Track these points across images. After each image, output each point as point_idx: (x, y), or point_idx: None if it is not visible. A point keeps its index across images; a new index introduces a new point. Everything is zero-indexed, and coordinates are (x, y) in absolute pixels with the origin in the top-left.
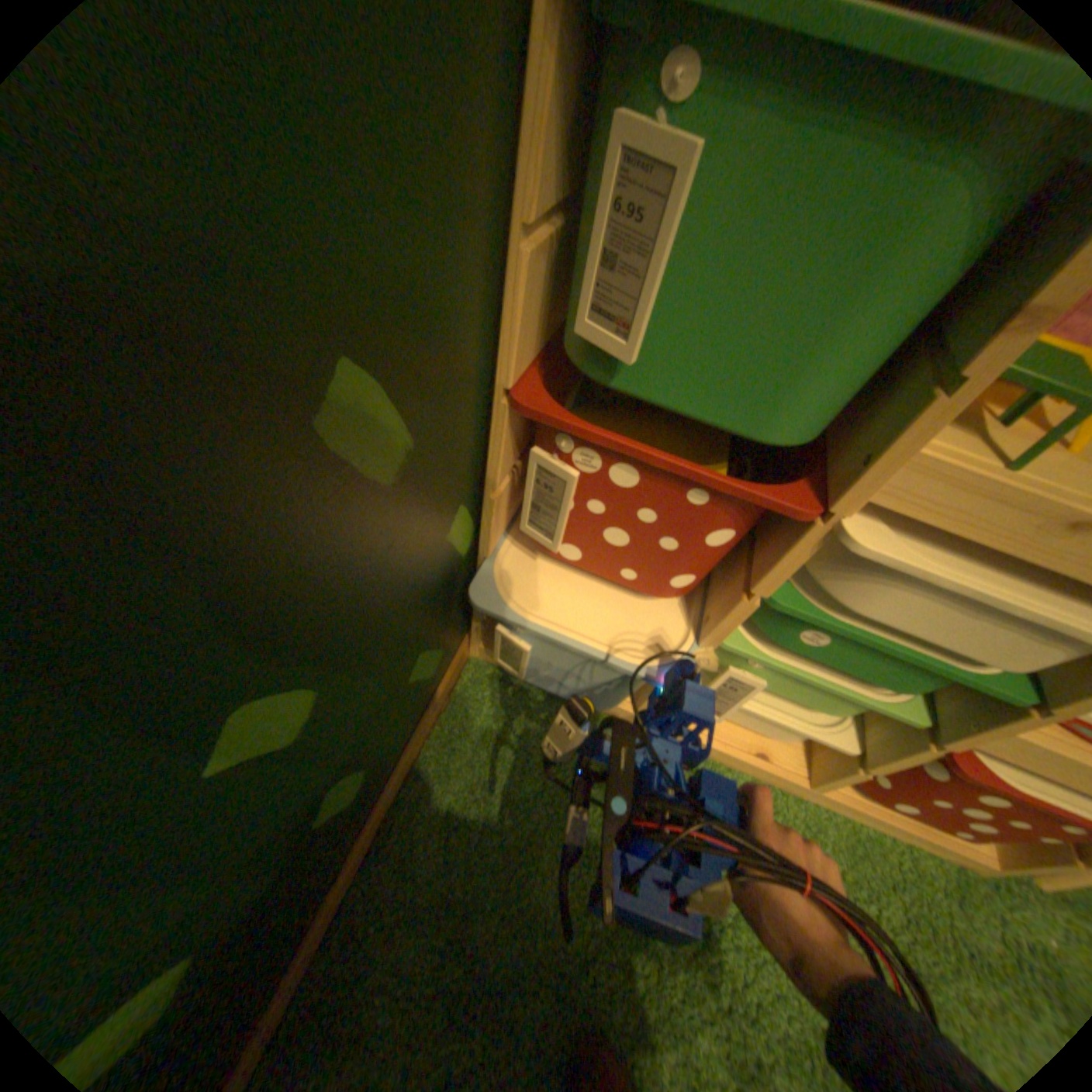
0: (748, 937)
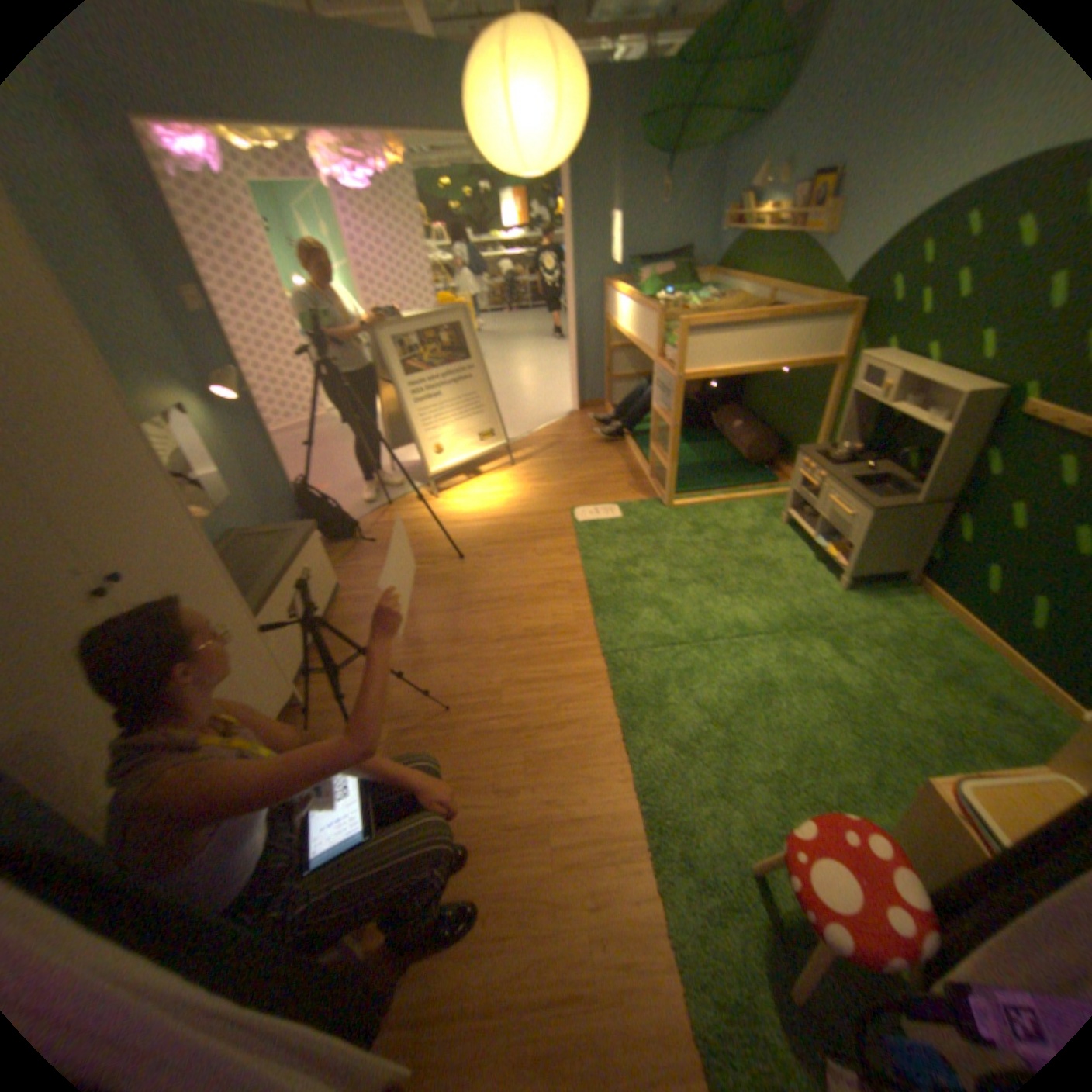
0: (944, 765)
